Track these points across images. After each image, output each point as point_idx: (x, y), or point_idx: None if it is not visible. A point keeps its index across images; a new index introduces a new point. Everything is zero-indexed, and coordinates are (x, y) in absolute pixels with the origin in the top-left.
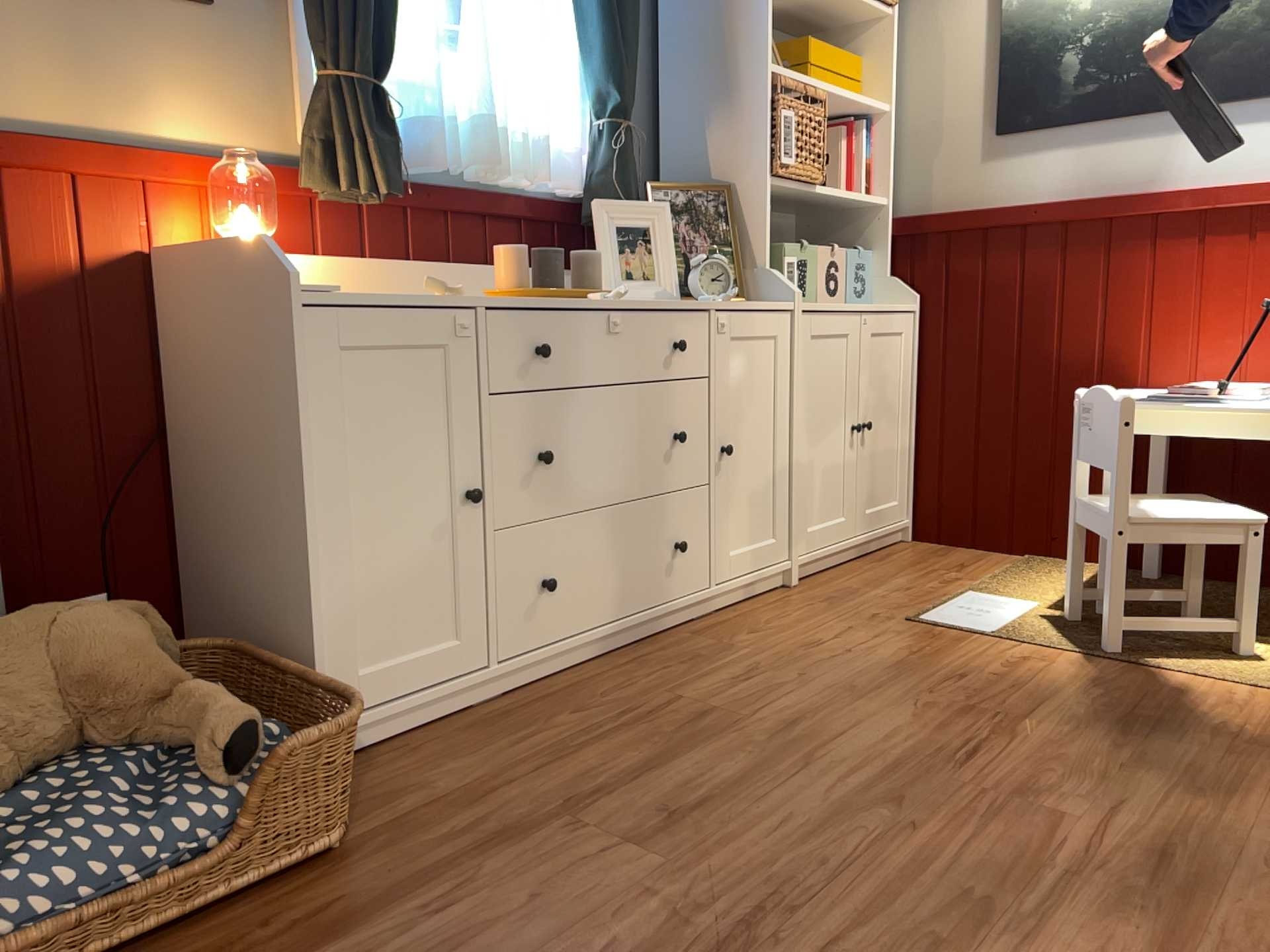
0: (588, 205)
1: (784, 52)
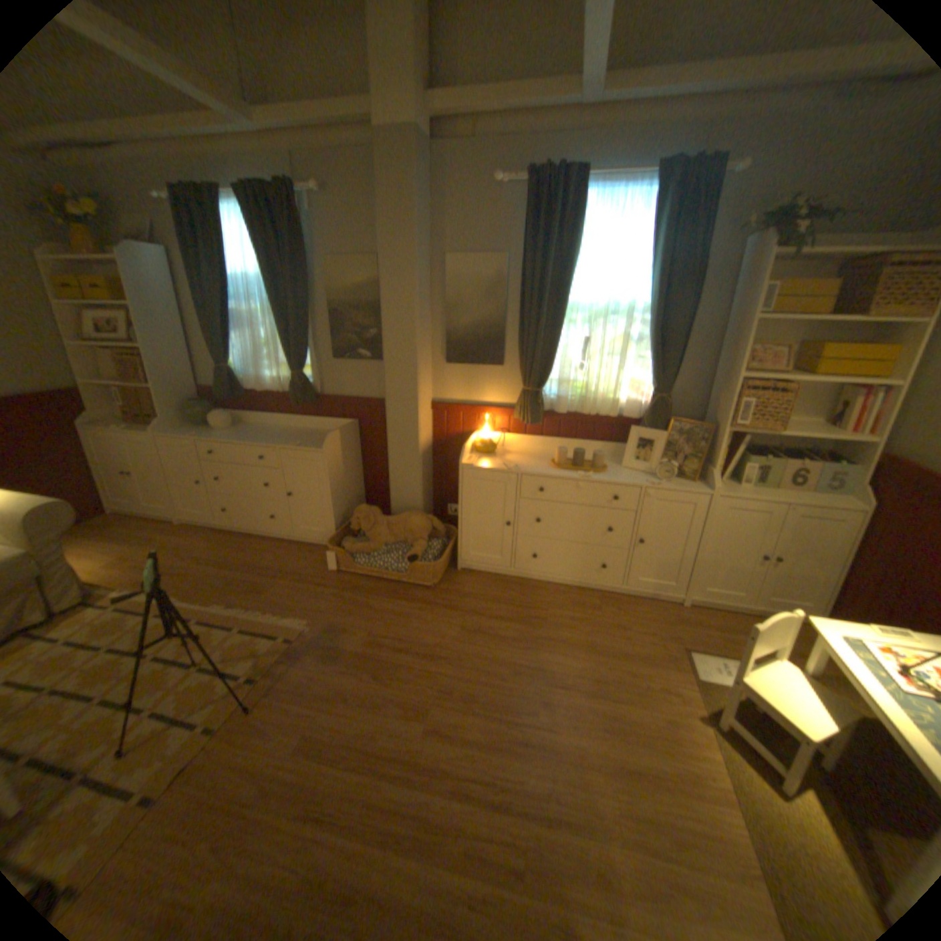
0: (640, 424)
1: (814, 347)
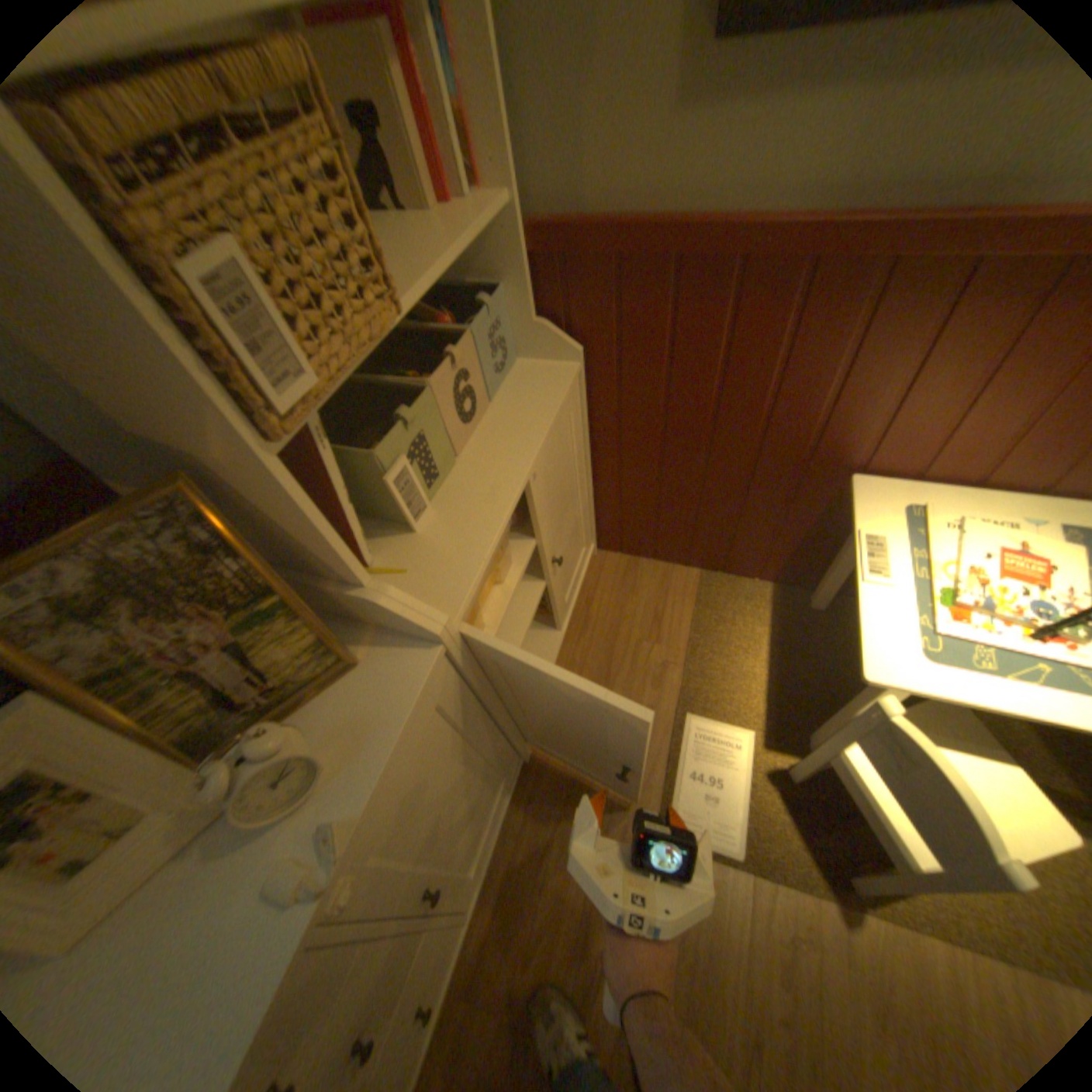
0: None
1: None
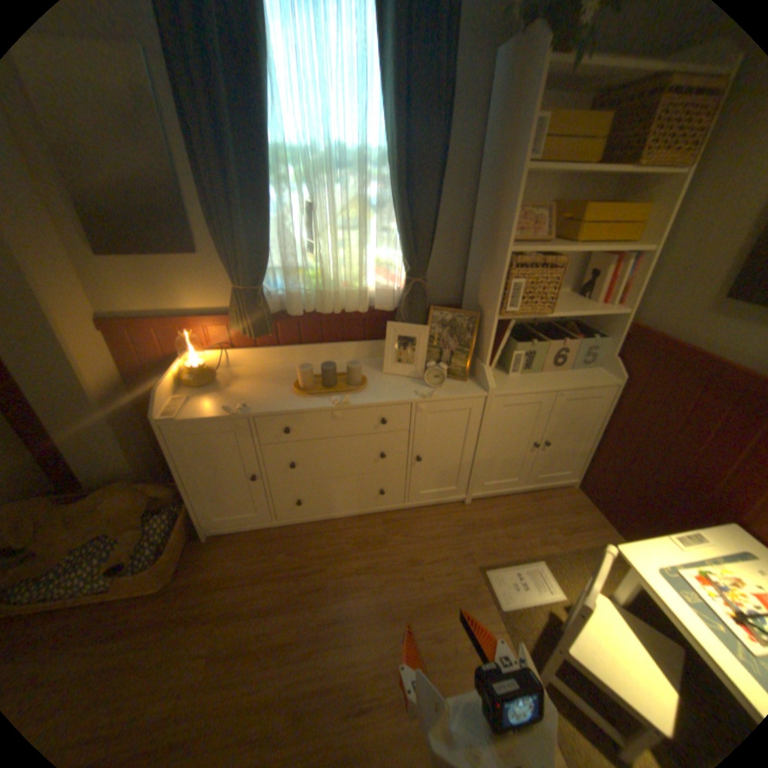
0: (397, 316)
1: (573, 208)
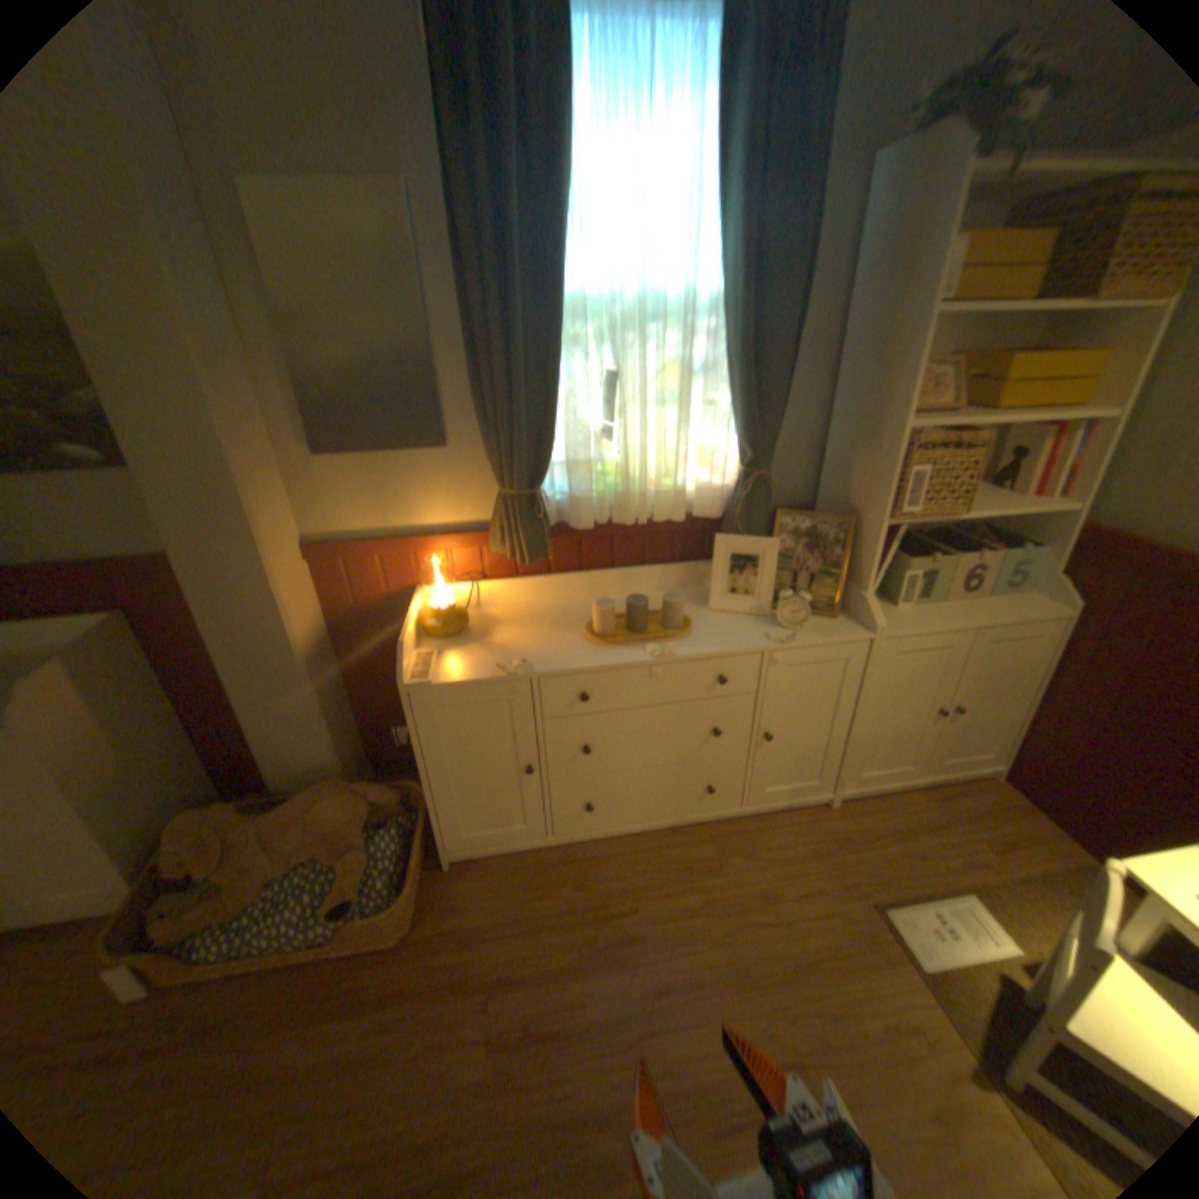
0: (724, 526)
1: (987, 362)
